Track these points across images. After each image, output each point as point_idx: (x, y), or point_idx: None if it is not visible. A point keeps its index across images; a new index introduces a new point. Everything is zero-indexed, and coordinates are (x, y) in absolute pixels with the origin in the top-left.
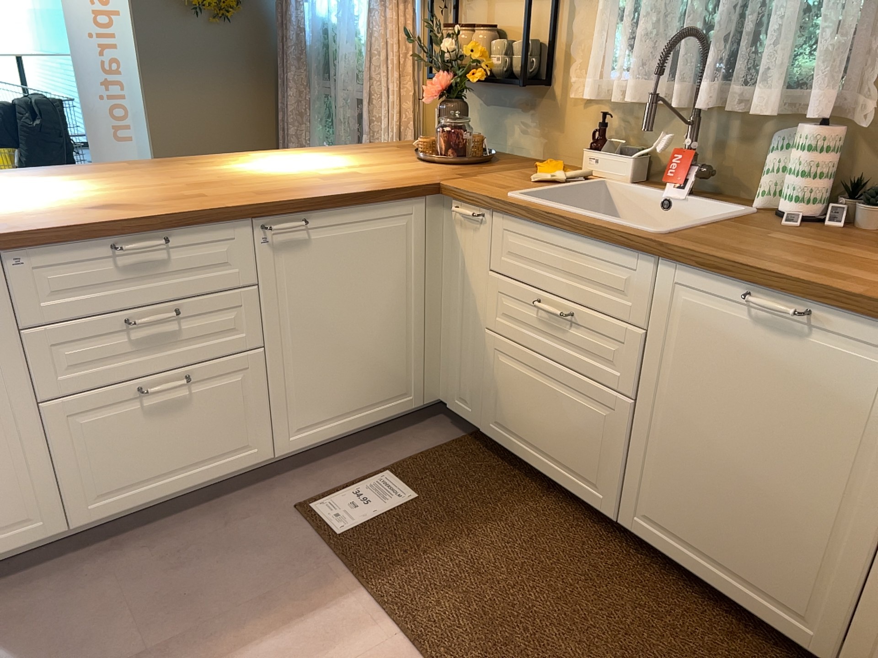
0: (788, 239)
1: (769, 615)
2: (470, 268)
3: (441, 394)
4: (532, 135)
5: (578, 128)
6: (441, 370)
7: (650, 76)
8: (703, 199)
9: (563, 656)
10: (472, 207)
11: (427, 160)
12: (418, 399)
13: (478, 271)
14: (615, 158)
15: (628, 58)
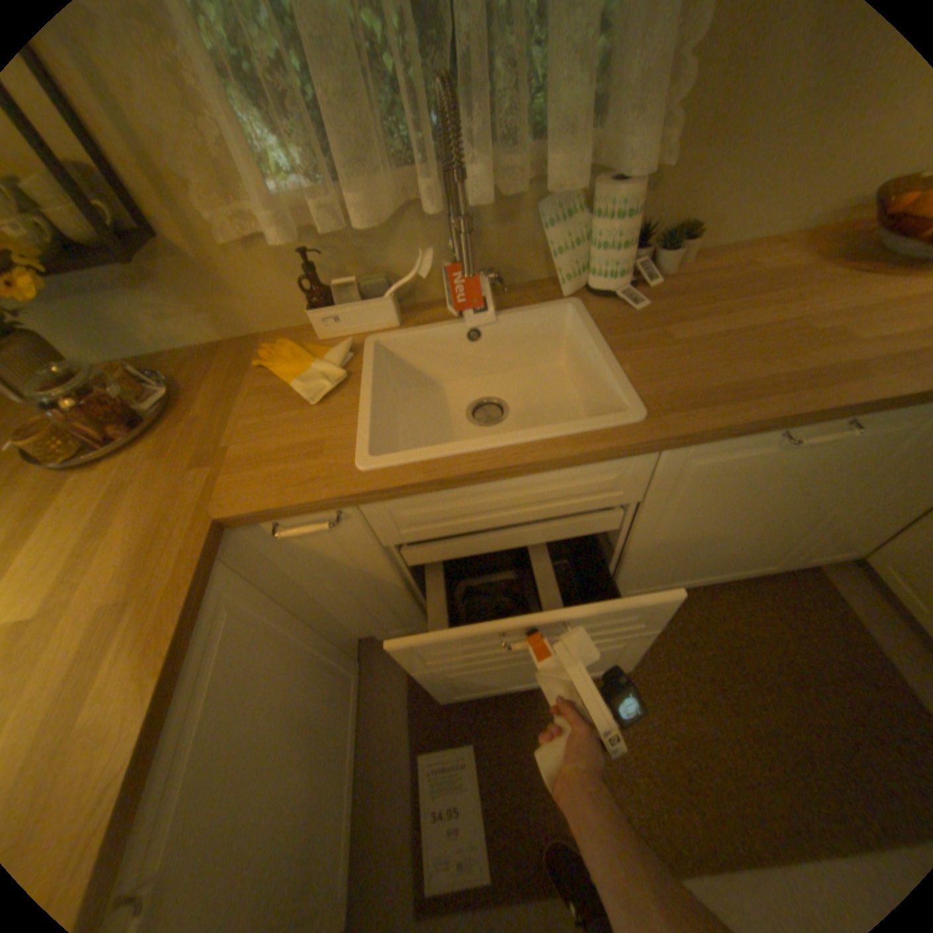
0: (694, 329)
1: (743, 576)
2: (347, 559)
3: (359, 636)
4: (179, 312)
5: (255, 277)
6: (348, 626)
7: (374, 169)
8: (513, 307)
9: (710, 736)
10: (309, 511)
11: (78, 461)
12: (355, 668)
13: (364, 555)
14: (366, 302)
15: (309, 146)
